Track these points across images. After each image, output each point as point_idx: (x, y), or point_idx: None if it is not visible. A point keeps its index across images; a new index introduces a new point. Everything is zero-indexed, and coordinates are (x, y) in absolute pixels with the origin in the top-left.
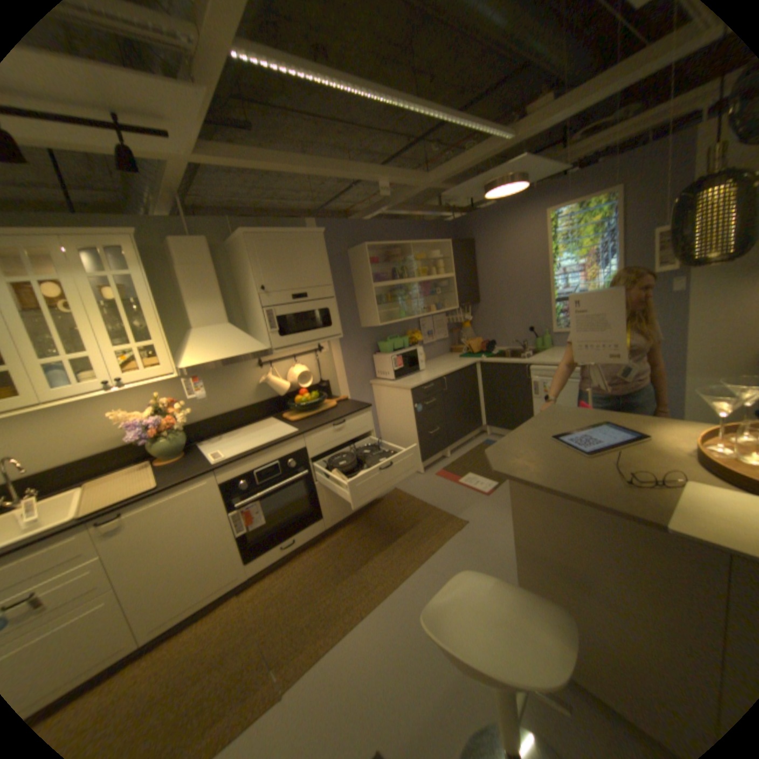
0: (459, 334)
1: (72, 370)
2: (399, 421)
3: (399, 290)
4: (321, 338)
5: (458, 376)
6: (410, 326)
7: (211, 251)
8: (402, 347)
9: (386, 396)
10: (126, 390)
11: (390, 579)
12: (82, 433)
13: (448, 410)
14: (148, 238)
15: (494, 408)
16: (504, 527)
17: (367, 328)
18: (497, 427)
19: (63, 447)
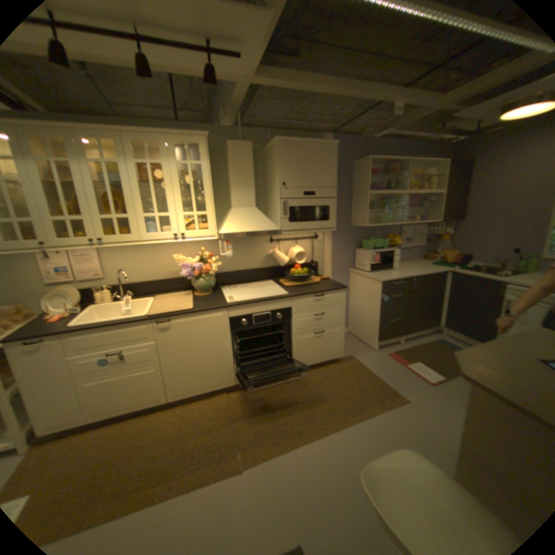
0: (437, 244)
1: (160, 224)
2: (367, 306)
3: (390, 199)
4: (319, 229)
5: (428, 280)
6: (392, 231)
7: (254, 154)
8: (382, 247)
9: (360, 283)
10: (187, 243)
11: (334, 424)
12: (160, 265)
13: (412, 306)
14: (216, 141)
15: (456, 314)
16: (445, 419)
17: (356, 226)
18: (455, 332)
19: (149, 271)
